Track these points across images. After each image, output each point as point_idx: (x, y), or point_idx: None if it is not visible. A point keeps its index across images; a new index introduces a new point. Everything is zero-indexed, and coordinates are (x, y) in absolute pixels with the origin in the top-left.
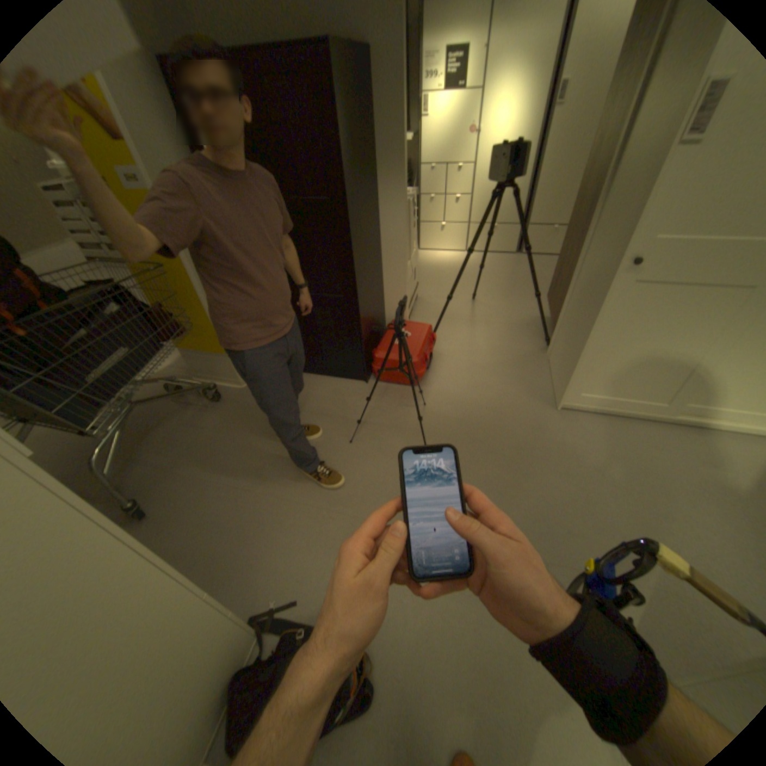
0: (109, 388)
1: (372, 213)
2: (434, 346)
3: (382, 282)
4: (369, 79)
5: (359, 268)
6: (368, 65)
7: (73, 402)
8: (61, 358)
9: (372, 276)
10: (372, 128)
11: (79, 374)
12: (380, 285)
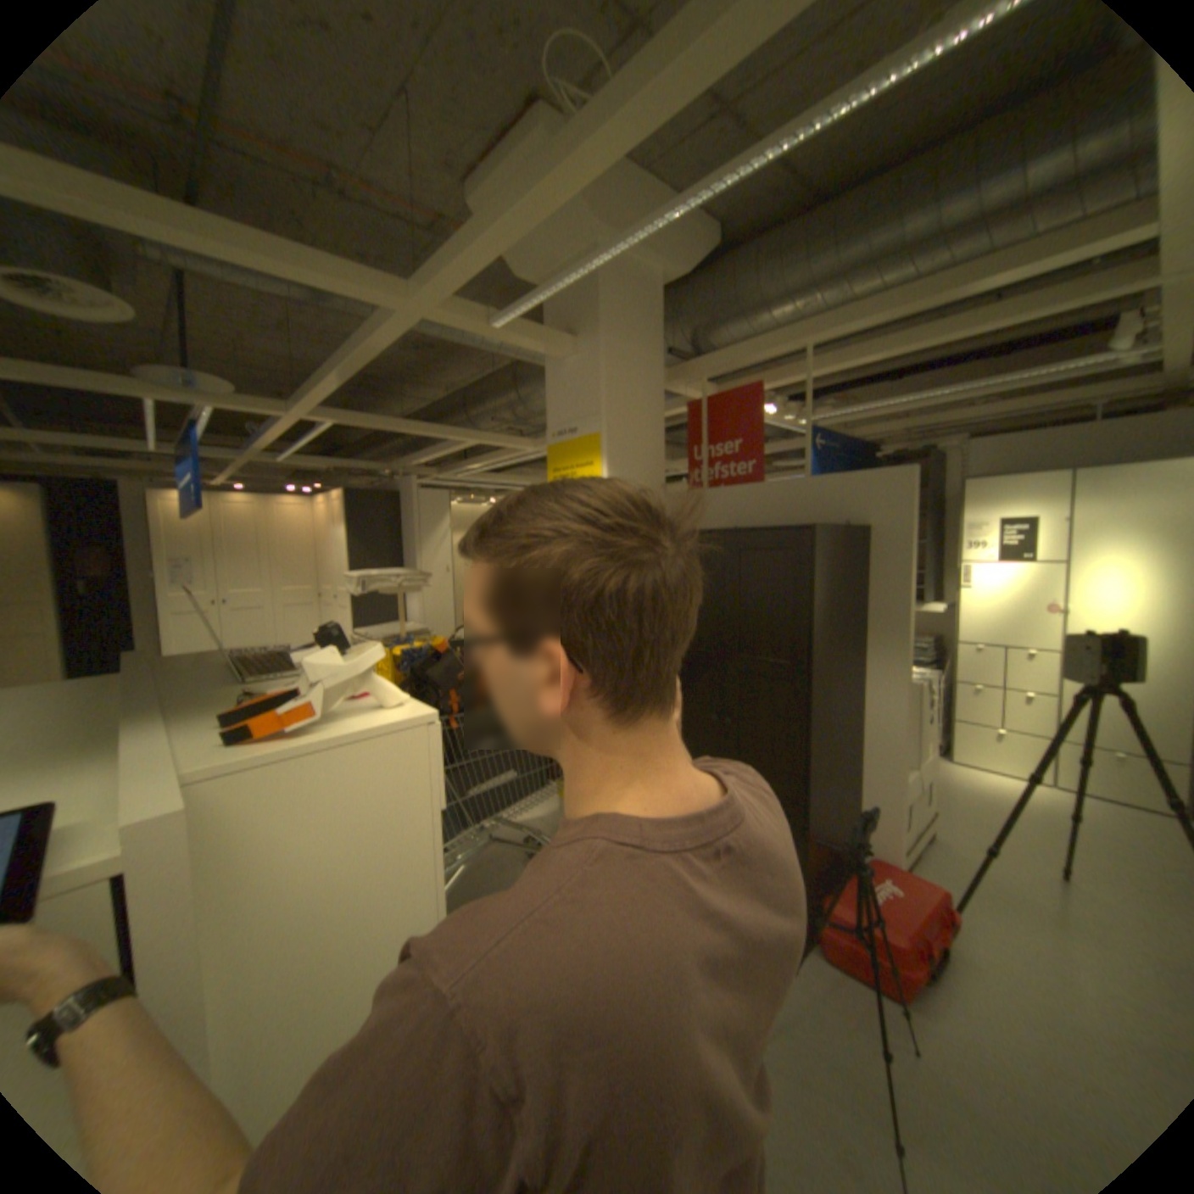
0: (482, 811)
1: (854, 691)
2: (961, 944)
3: (860, 791)
4: (867, 554)
5: (819, 756)
6: (867, 542)
7: (448, 811)
8: (463, 762)
9: (841, 775)
10: (865, 598)
11: (466, 785)
12: (856, 794)
